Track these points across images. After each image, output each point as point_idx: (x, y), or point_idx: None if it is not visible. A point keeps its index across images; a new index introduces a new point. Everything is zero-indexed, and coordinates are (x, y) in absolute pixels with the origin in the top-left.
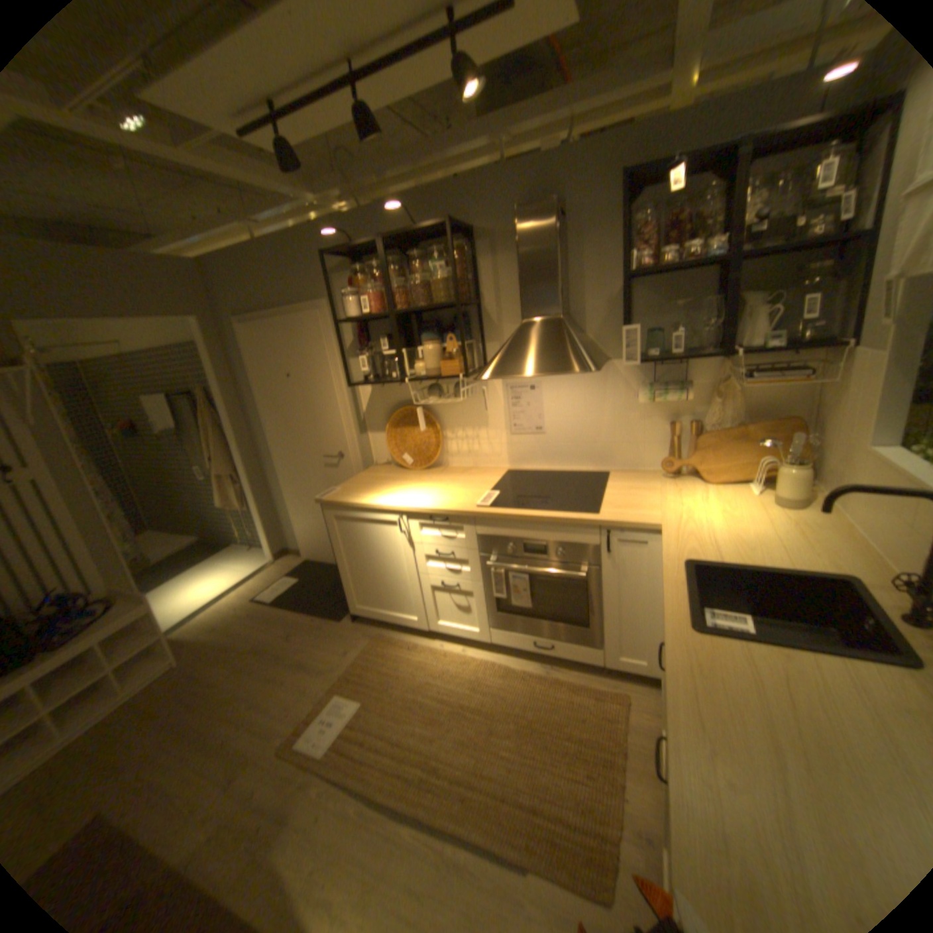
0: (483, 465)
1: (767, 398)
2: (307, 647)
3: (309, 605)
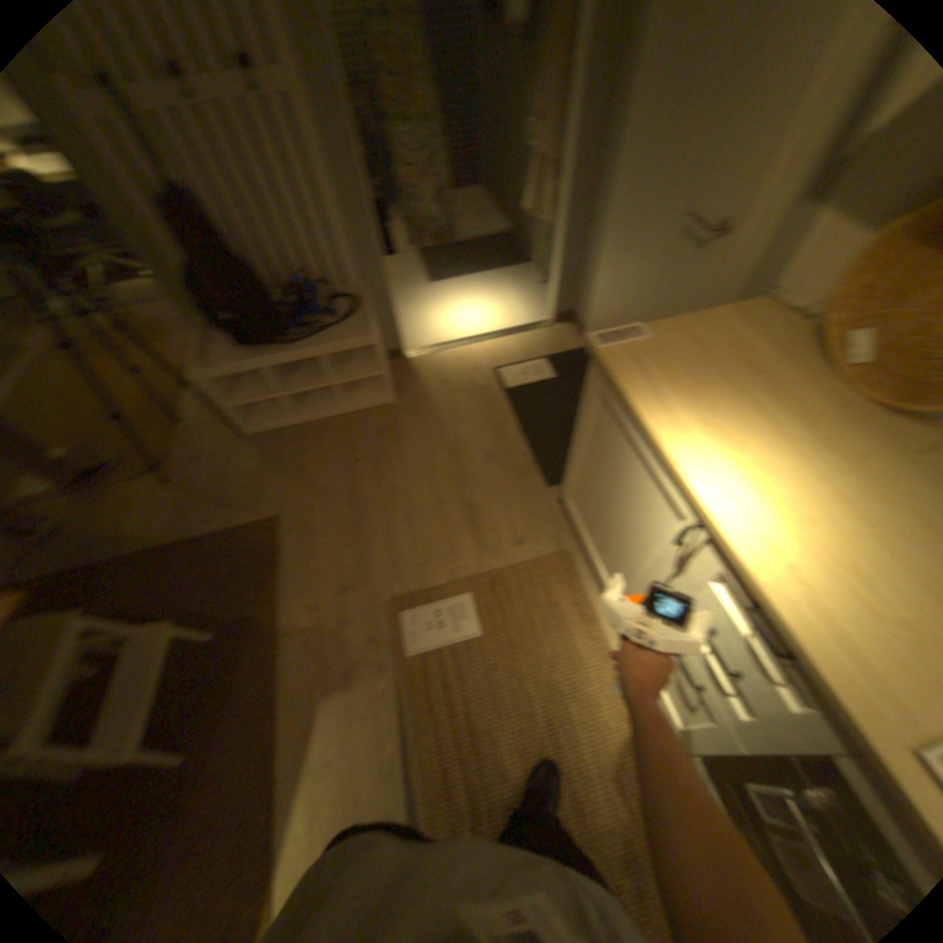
0: None
1: None
2: (493, 492)
3: (536, 430)
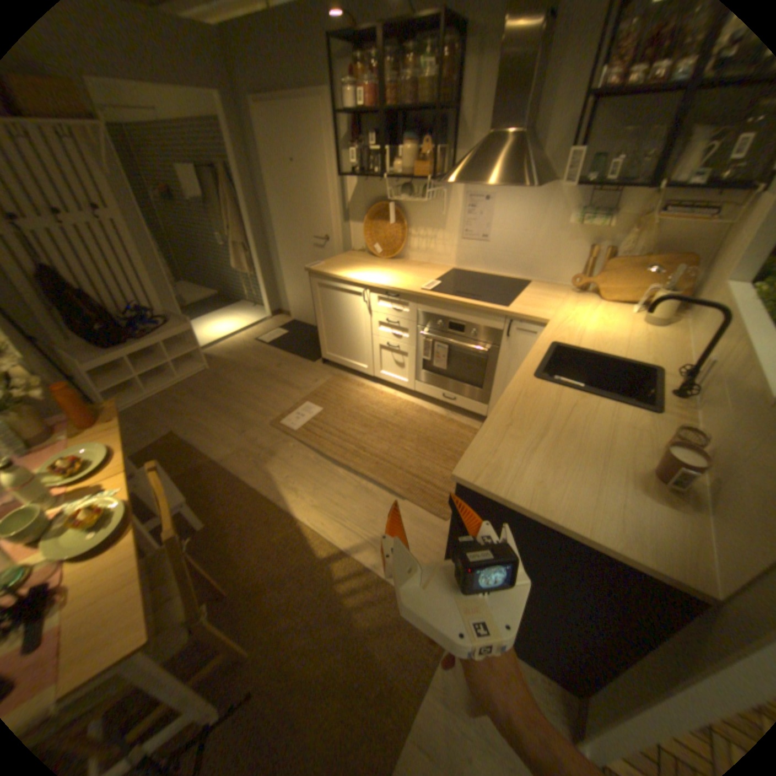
0: (435, 262)
1: (679, 235)
2: (292, 372)
3: (295, 348)
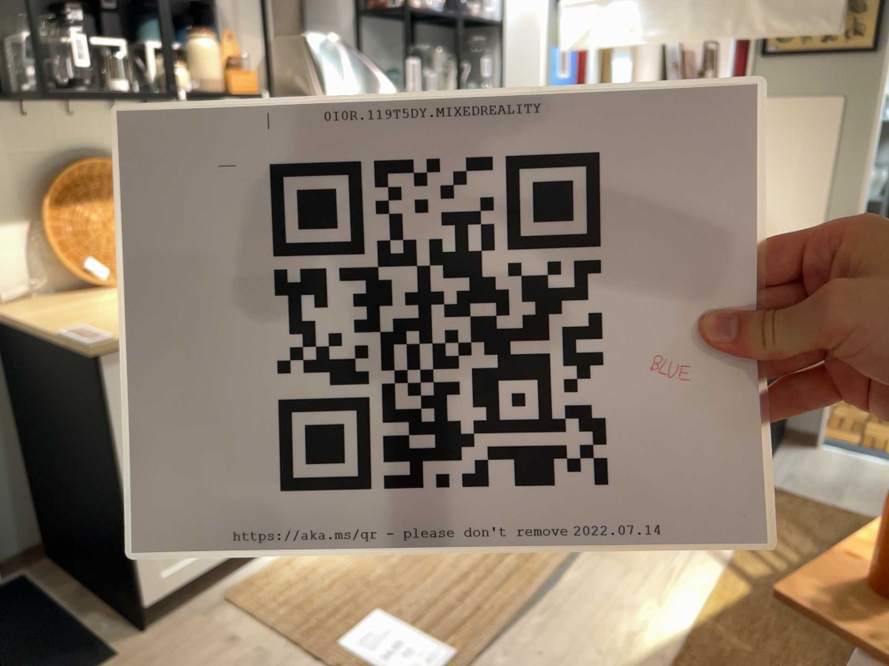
0: None
1: None
2: None
3: None
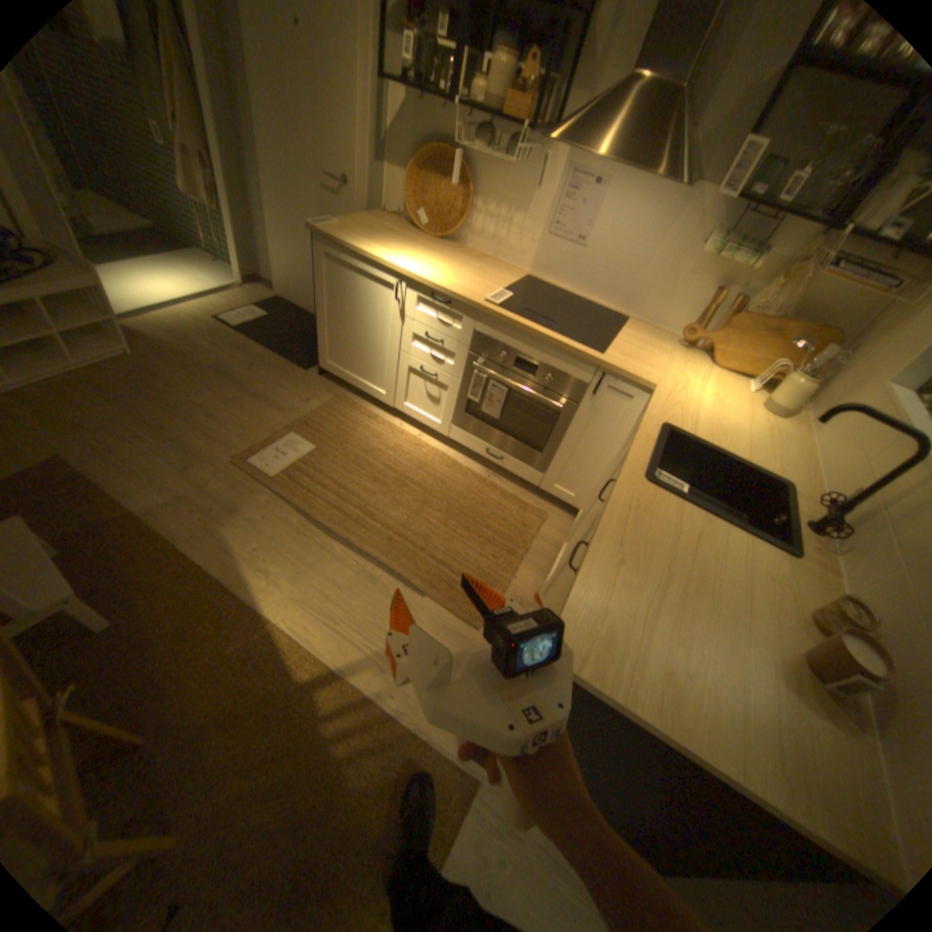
0: (503, 260)
1: (827, 300)
2: (270, 382)
3: (277, 344)
